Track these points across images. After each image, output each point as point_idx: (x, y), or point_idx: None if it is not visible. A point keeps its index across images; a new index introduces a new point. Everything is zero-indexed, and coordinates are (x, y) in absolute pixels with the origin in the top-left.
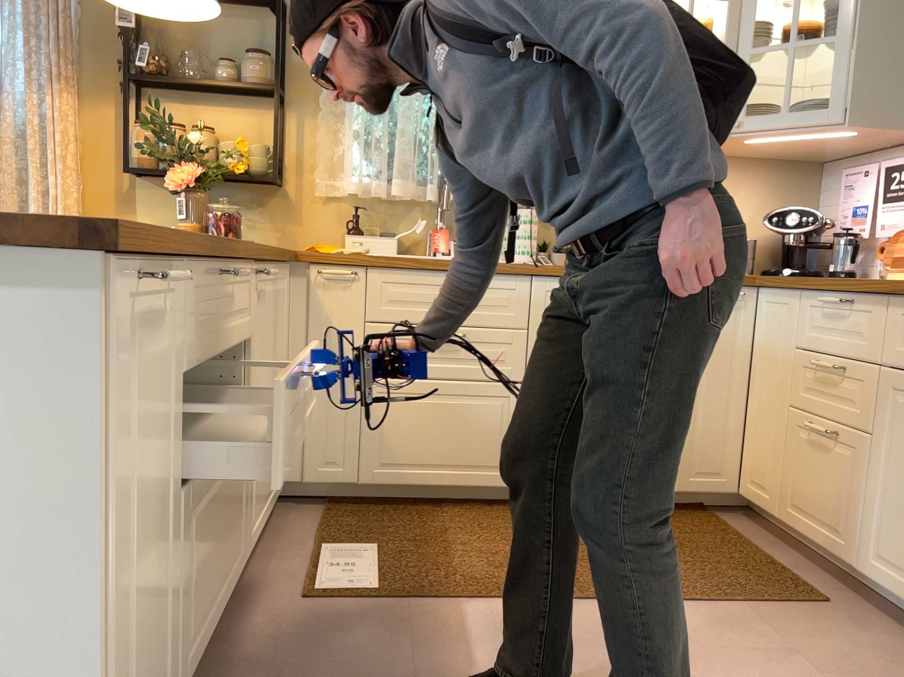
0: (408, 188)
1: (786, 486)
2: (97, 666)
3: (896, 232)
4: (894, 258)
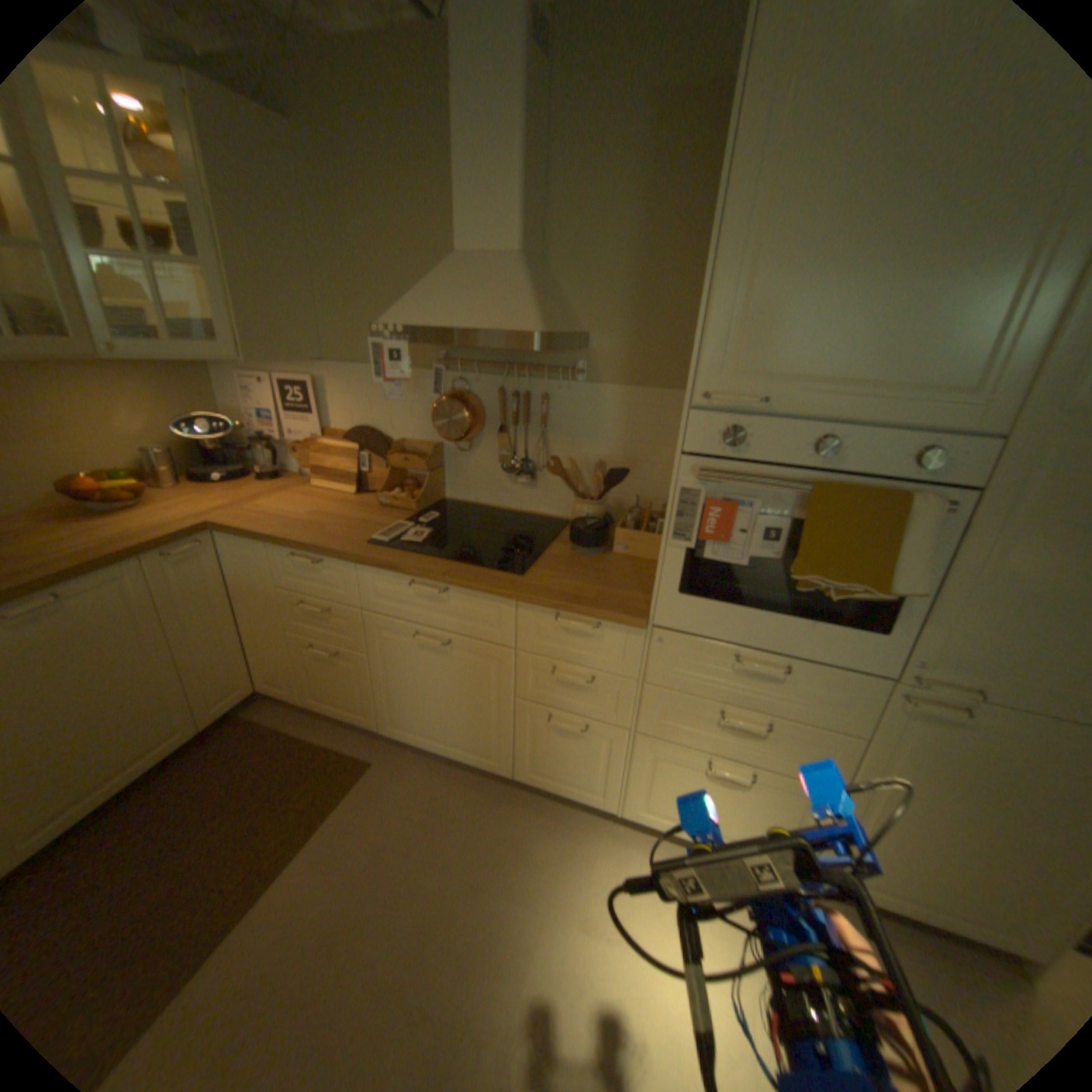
0: None
1: (300, 686)
2: None
3: (302, 440)
4: (309, 465)
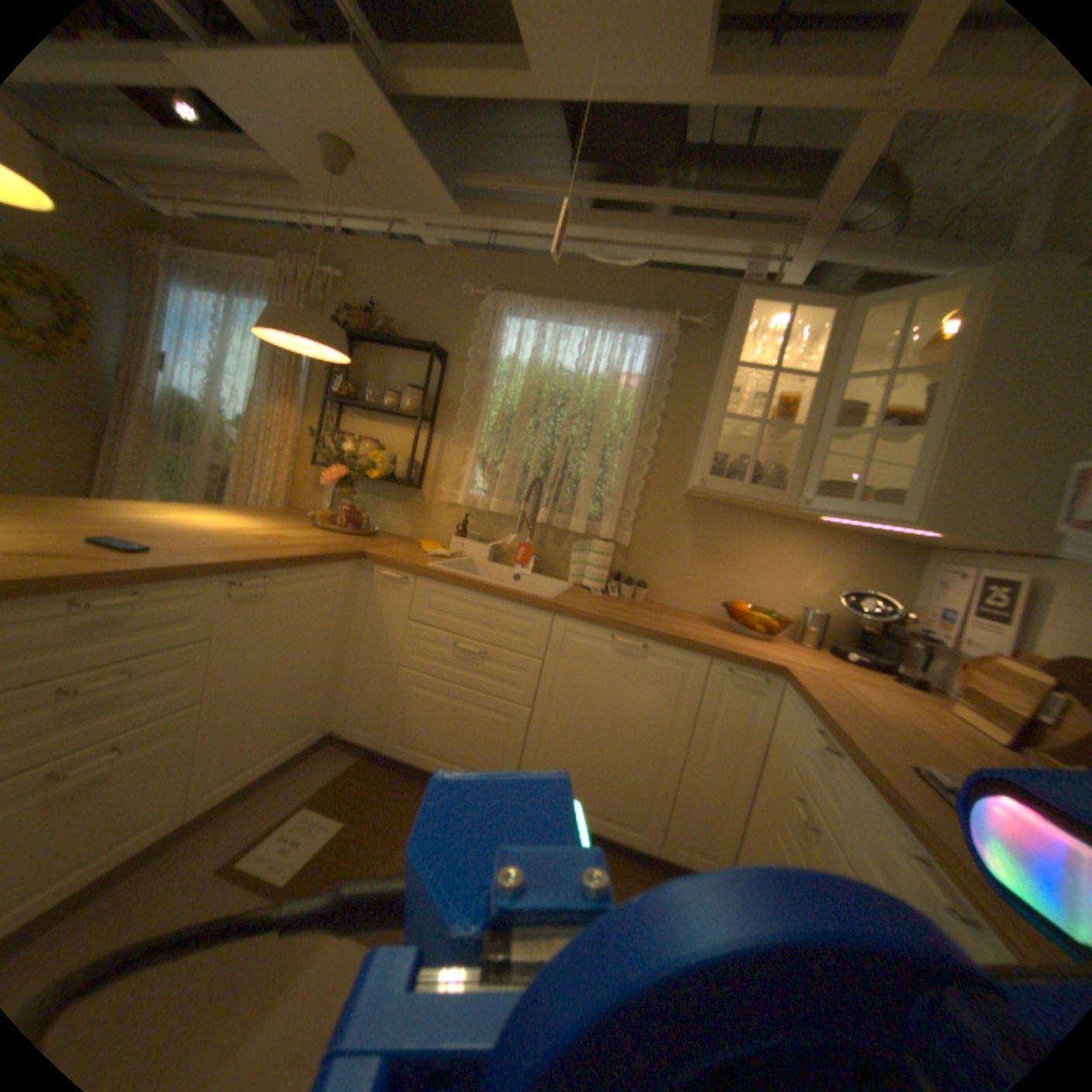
0: (504, 508)
1: None
2: None
3: (981, 657)
4: (969, 688)
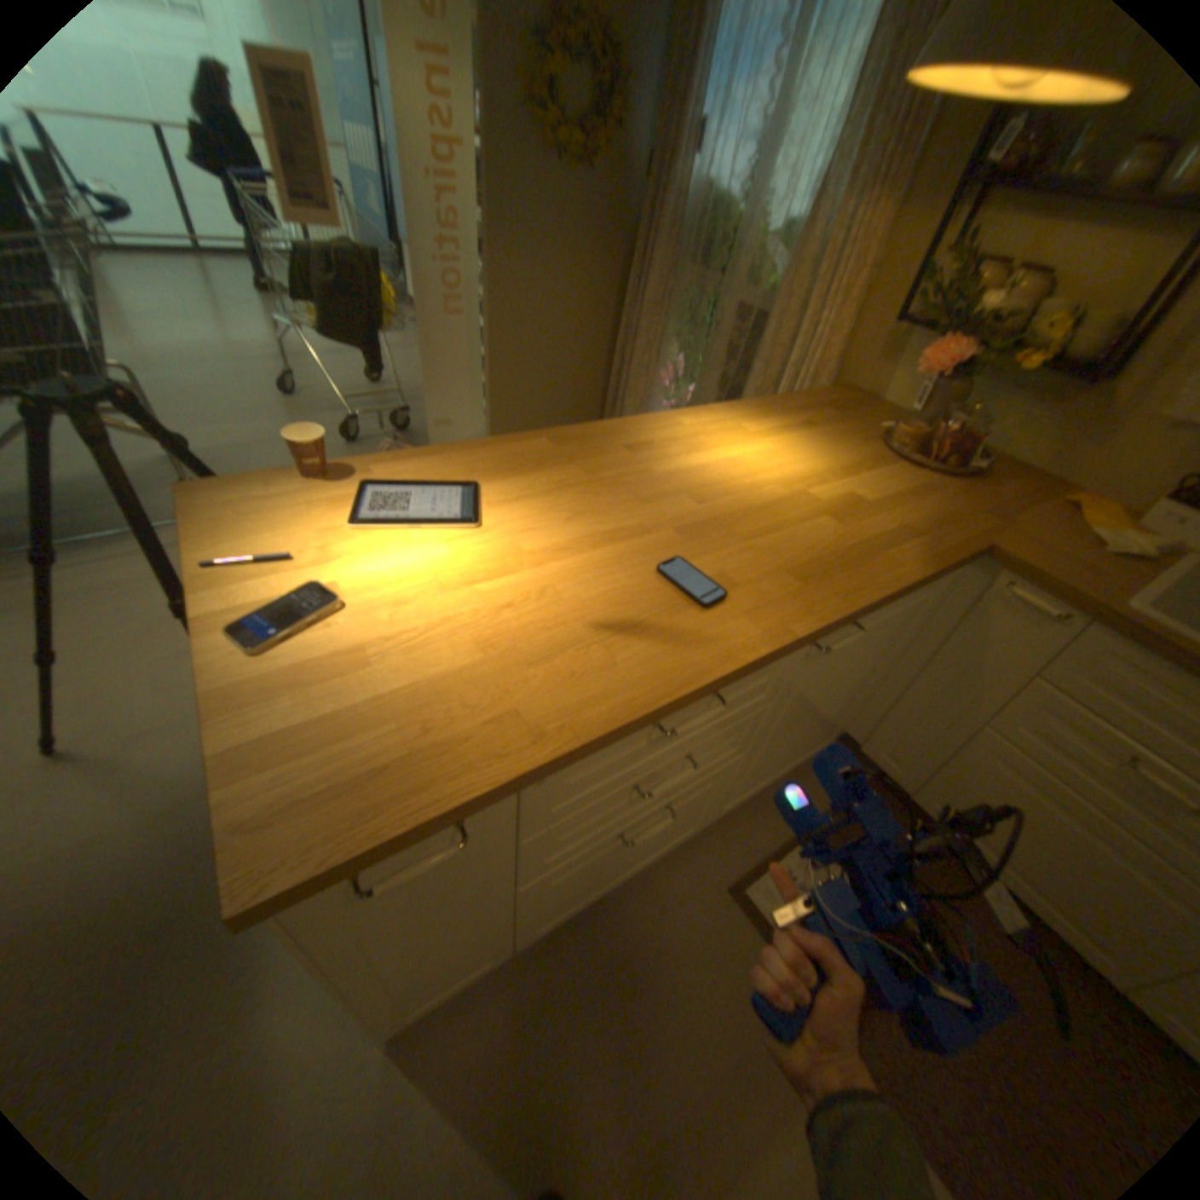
0: None
1: None
2: (367, 1010)
3: None
4: None
